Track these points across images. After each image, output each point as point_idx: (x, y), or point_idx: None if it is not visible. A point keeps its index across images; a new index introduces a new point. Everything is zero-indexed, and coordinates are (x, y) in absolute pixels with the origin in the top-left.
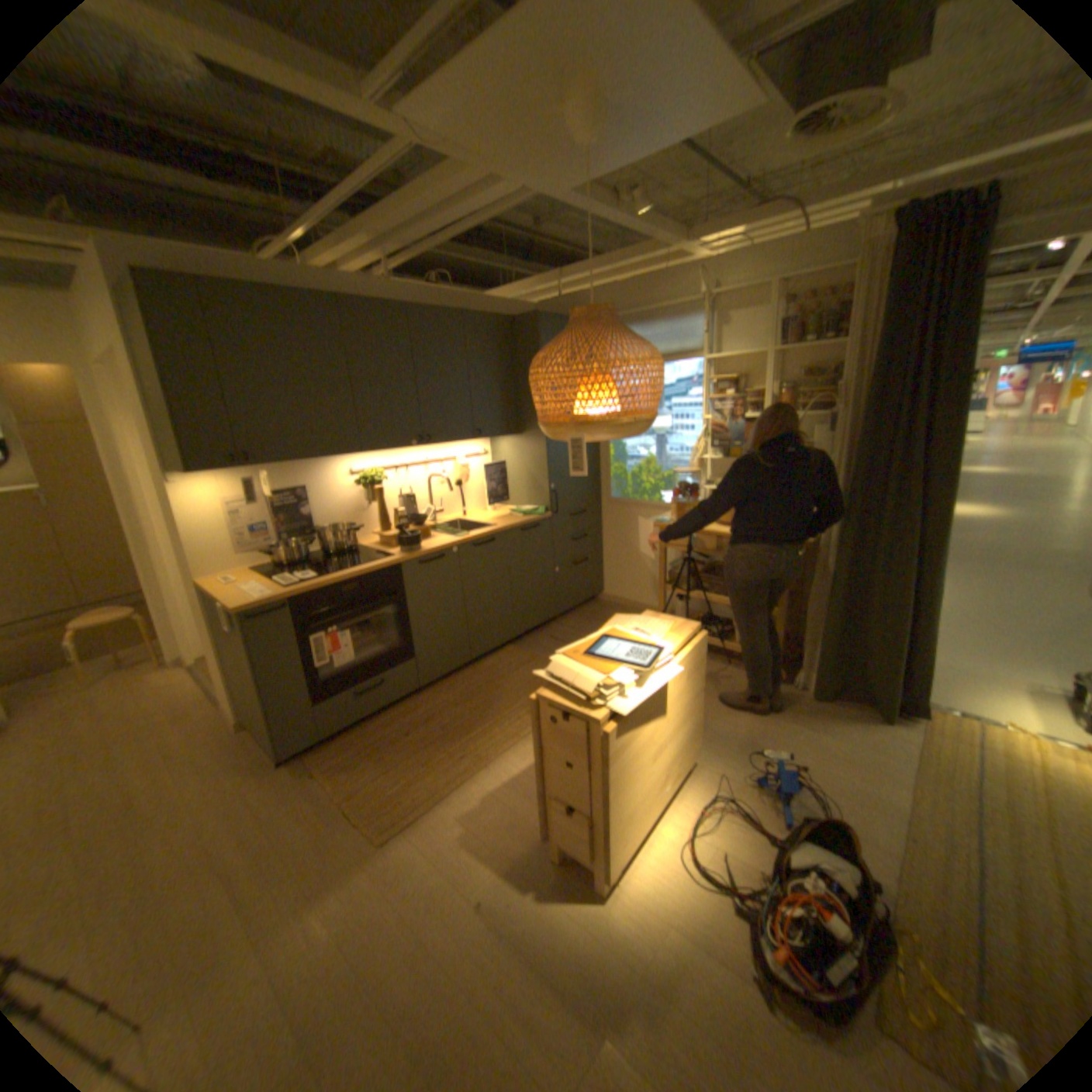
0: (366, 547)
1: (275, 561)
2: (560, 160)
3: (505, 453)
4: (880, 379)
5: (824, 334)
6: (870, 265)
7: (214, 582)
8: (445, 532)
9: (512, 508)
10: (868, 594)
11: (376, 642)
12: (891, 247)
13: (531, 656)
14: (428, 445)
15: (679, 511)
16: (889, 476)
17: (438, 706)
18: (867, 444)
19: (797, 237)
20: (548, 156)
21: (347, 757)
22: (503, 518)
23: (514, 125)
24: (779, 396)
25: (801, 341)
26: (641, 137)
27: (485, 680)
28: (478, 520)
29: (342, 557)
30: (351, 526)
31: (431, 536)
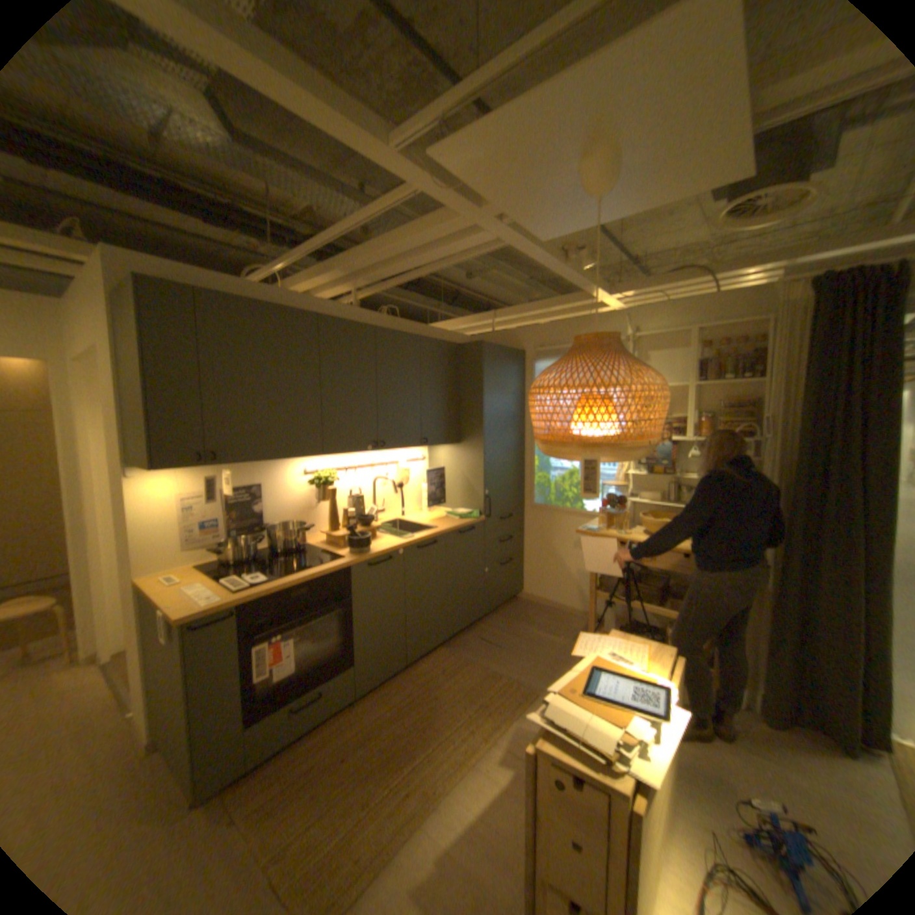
0: (313, 546)
1: (223, 559)
2: (556, 212)
3: (443, 459)
4: (810, 415)
5: (741, 374)
6: (781, 321)
7: (156, 581)
8: (389, 532)
9: (446, 509)
10: (813, 615)
11: (317, 650)
12: (809, 307)
13: (465, 661)
14: (380, 450)
15: (607, 520)
16: (825, 502)
17: (374, 721)
18: (800, 471)
19: (710, 296)
20: (547, 208)
21: (275, 791)
22: (441, 520)
23: (533, 175)
24: (700, 423)
25: (720, 378)
26: (633, 198)
27: (422, 689)
28: (418, 521)
29: (291, 556)
30: (301, 524)
31: (376, 535)
